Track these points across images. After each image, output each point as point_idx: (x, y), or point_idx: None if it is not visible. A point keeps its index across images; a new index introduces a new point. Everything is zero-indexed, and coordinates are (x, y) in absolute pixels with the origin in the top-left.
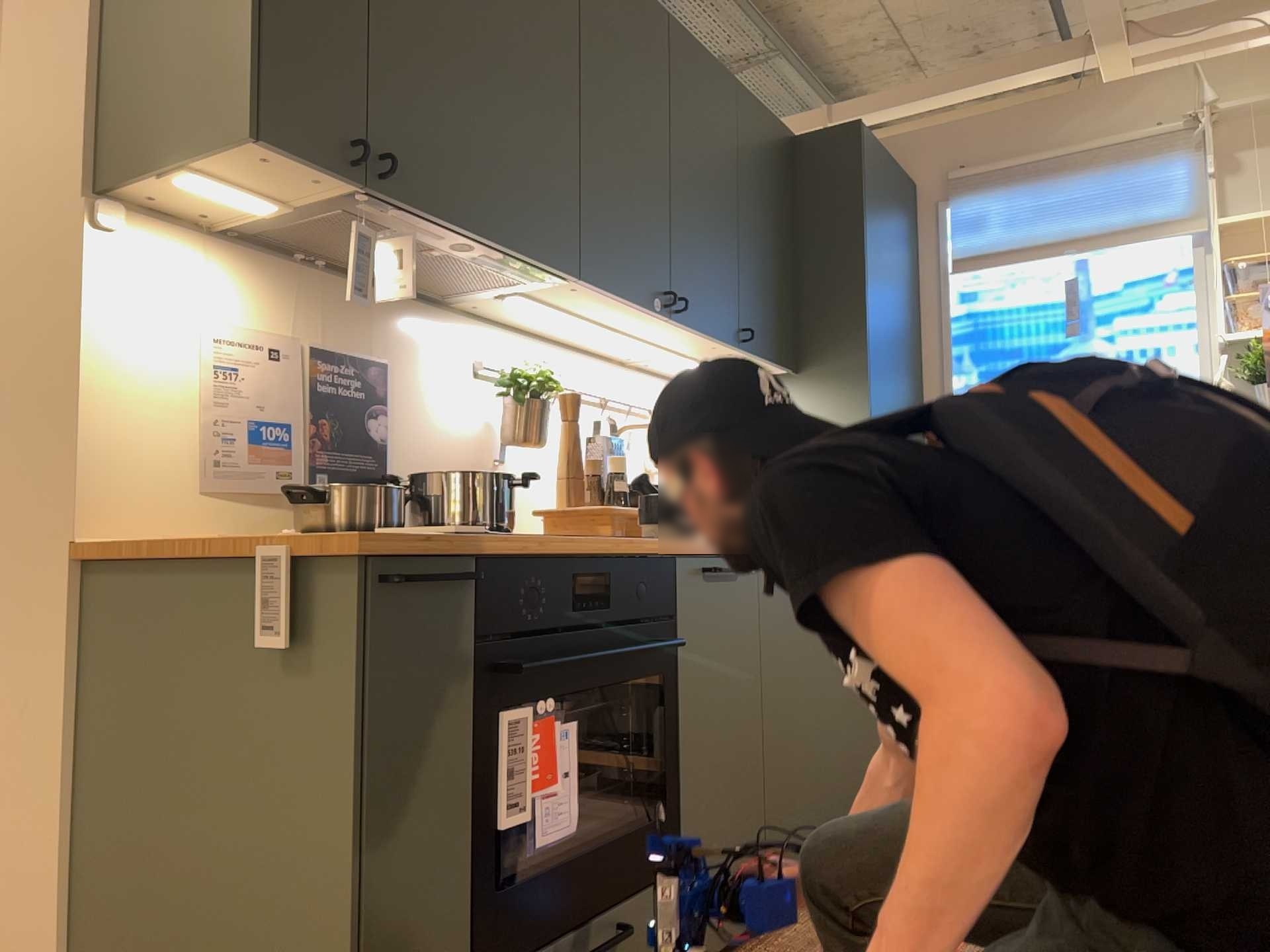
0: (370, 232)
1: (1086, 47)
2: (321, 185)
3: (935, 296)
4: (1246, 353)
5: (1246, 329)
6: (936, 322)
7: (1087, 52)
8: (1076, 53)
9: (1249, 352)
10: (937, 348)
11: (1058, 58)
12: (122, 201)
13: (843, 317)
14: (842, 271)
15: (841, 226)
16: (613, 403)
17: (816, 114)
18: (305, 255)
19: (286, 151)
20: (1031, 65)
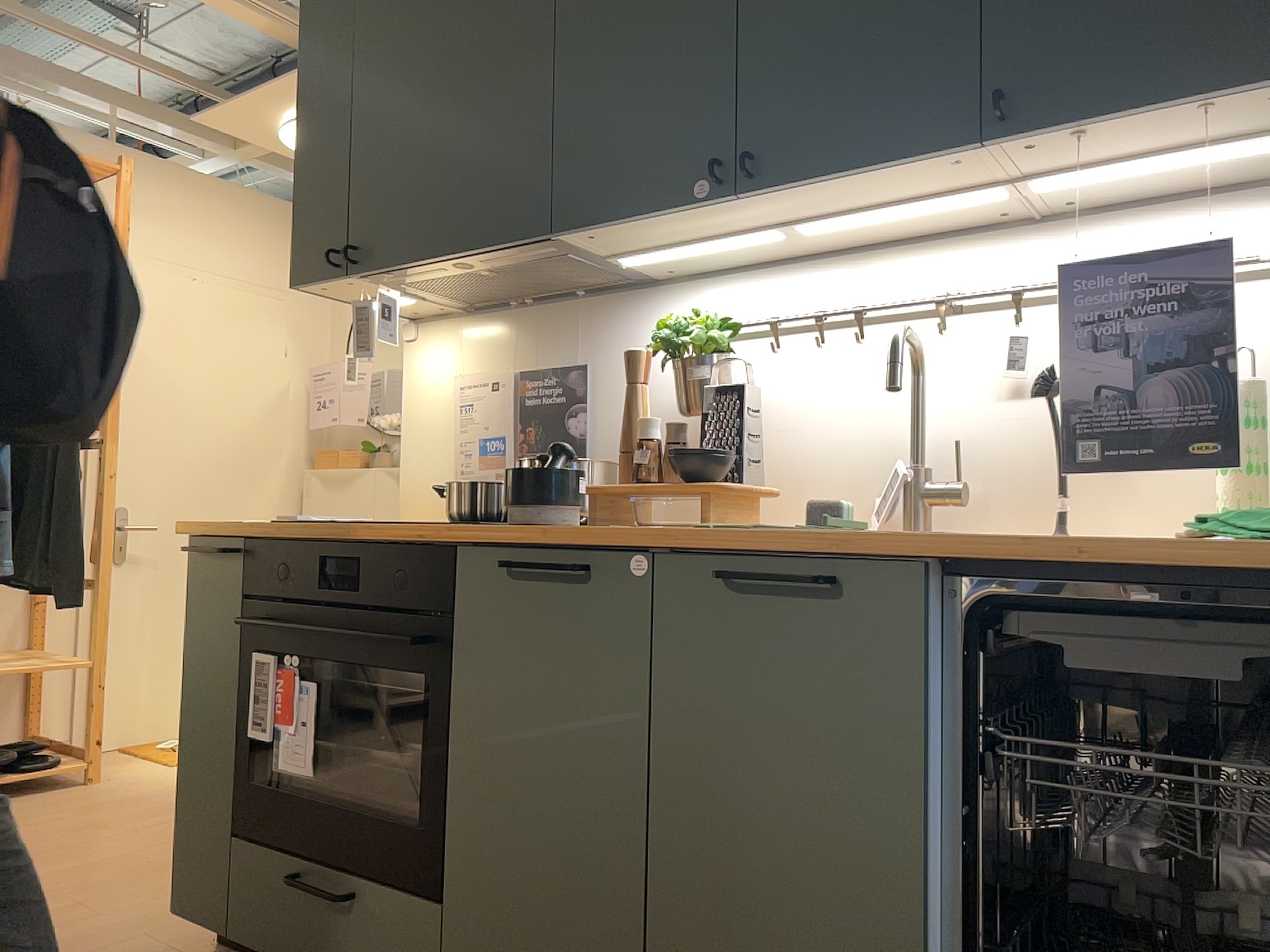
0: (368, 303)
1: None
2: (359, 284)
3: None
4: None
5: None
6: None
7: None
8: None
9: None
10: None
11: None
12: (422, 319)
13: None
14: None
15: None
16: (982, 302)
17: None
18: (512, 301)
19: (312, 283)
20: None
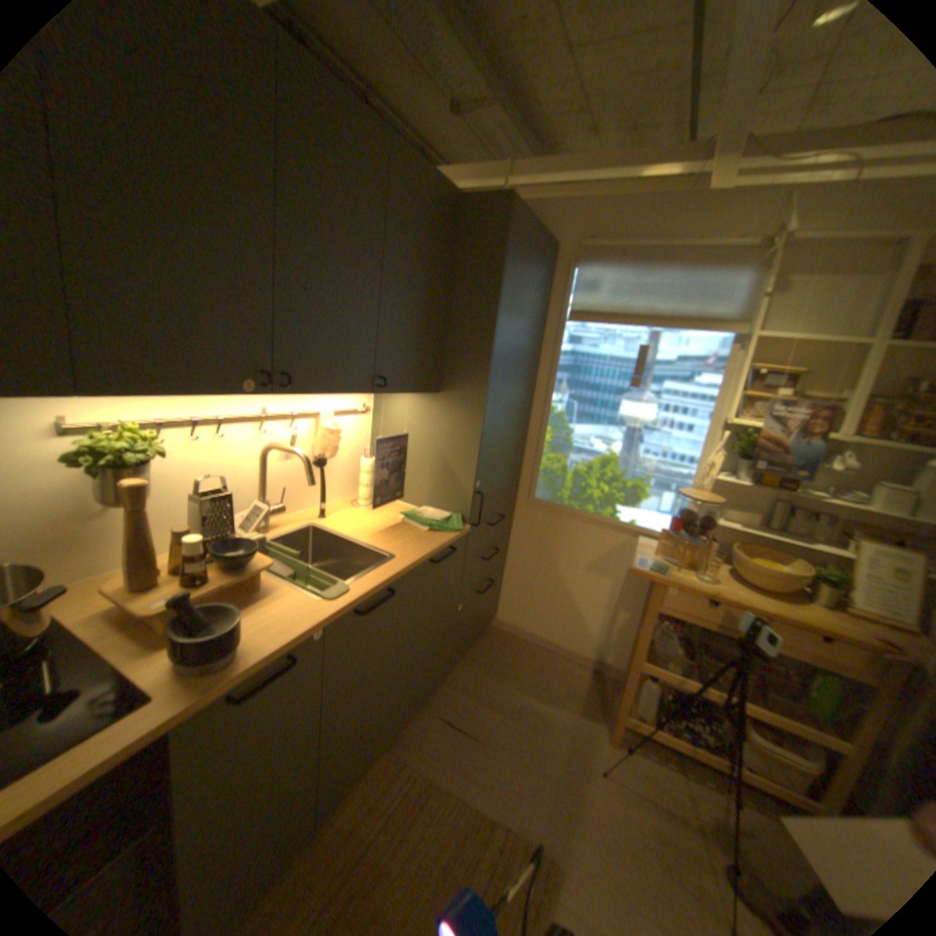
0: None
1: (713, 150)
2: None
3: (555, 333)
4: (744, 434)
5: (750, 417)
6: (551, 352)
7: (712, 154)
8: (704, 153)
9: (746, 430)
10: (548, 371)
11: (688, 155)
12: None
13: (474, 360)
14: (479, 323)
15: (484, 284)
16: (276, 416)
17: (503, 164)
18: None
19: None
20: (666, 157)
